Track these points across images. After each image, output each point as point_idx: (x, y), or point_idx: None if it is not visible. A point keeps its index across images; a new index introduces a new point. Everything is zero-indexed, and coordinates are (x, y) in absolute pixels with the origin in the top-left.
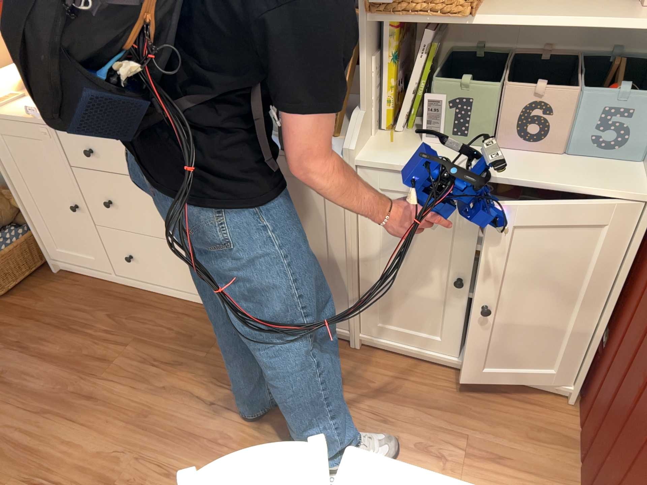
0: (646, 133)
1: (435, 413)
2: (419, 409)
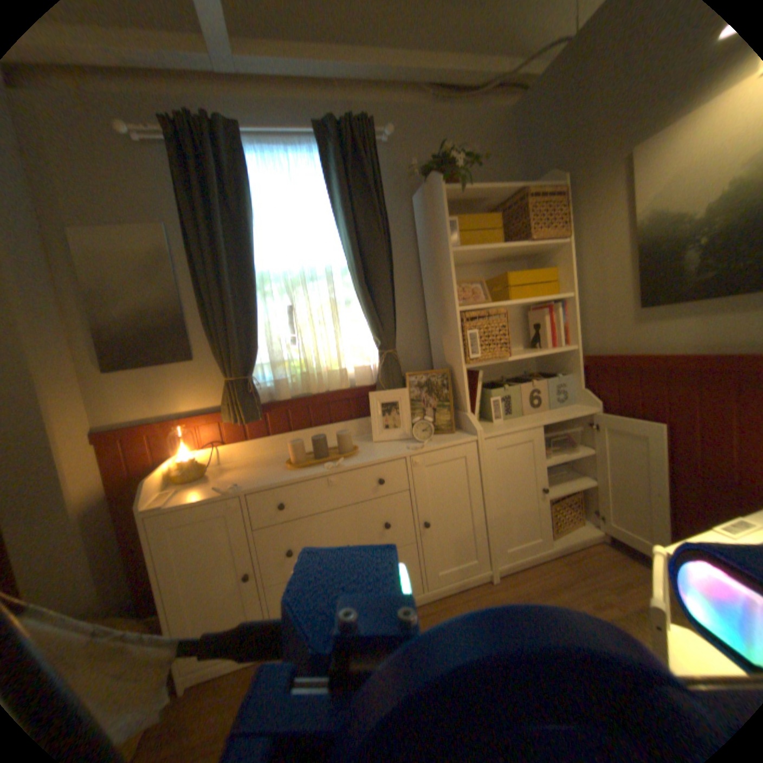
0: (576, 388)
1: (580, 588)
2: (572, 592)
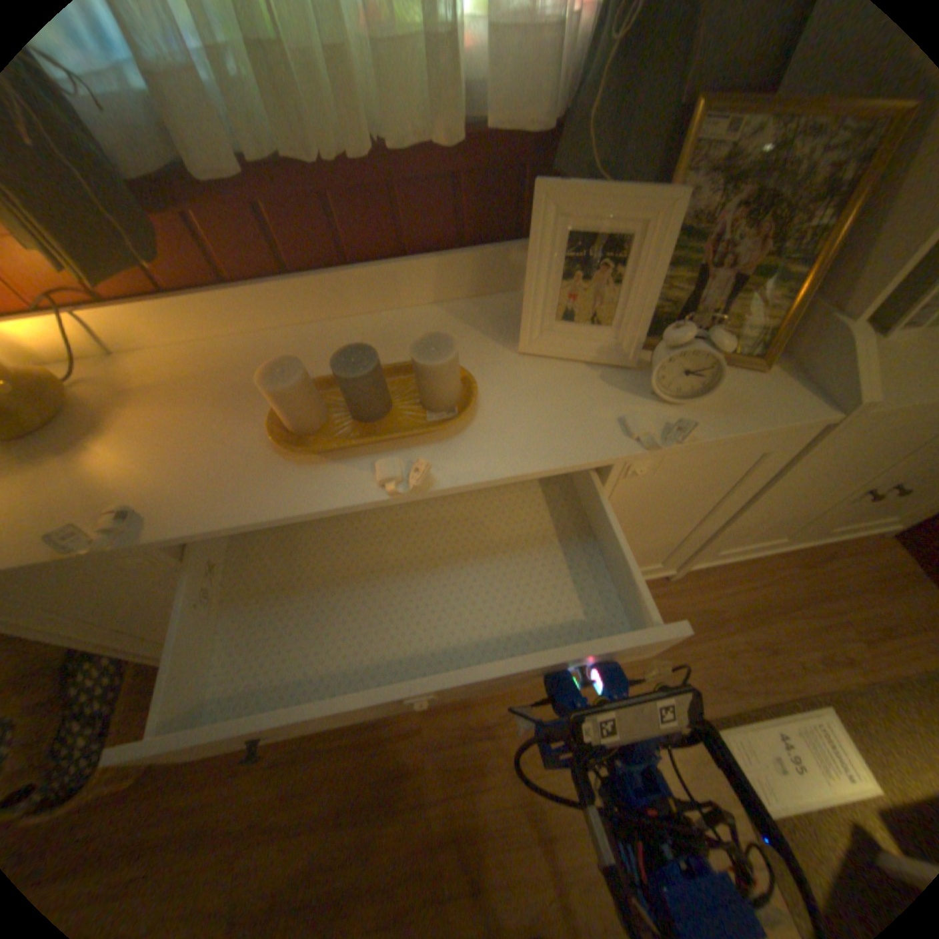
0: None
1: (810, 618)
2: (794, 623)
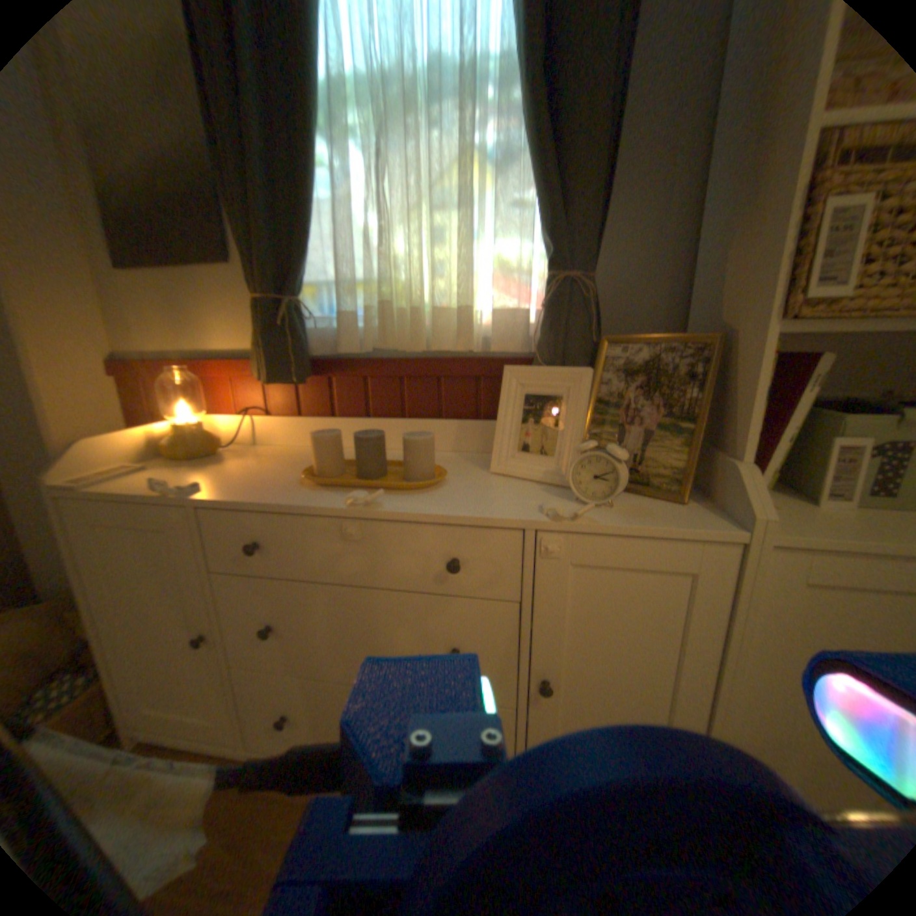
0: None
1: None
2: None
